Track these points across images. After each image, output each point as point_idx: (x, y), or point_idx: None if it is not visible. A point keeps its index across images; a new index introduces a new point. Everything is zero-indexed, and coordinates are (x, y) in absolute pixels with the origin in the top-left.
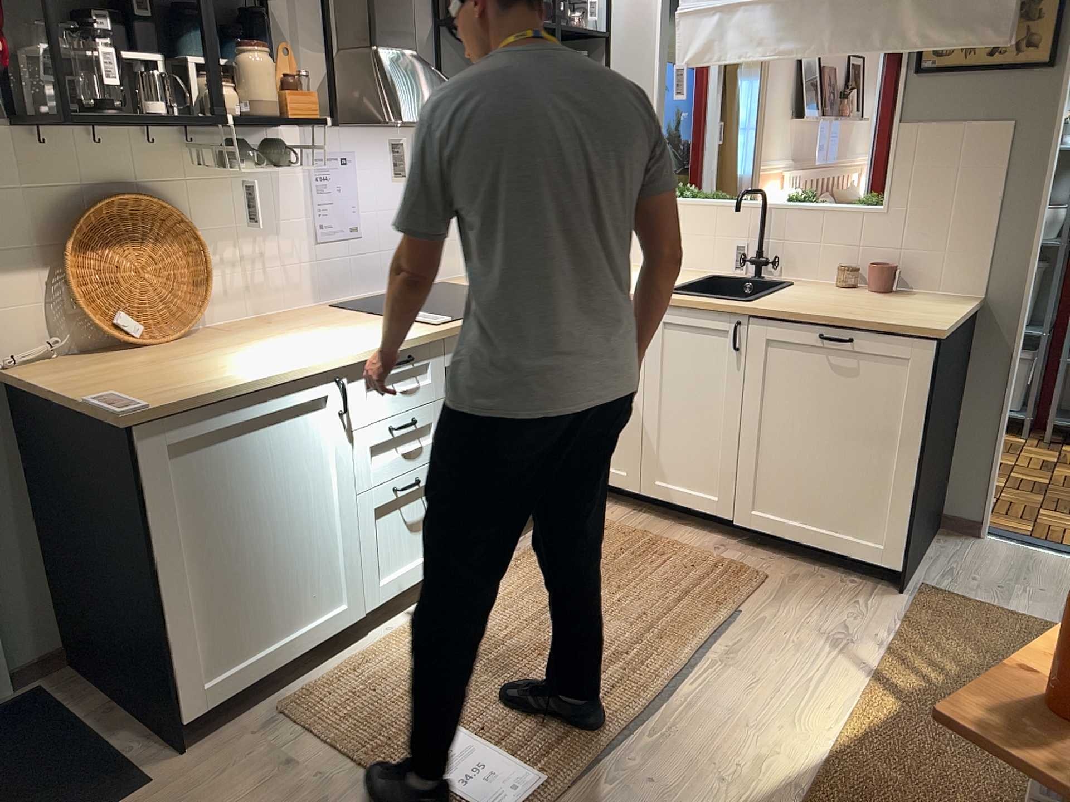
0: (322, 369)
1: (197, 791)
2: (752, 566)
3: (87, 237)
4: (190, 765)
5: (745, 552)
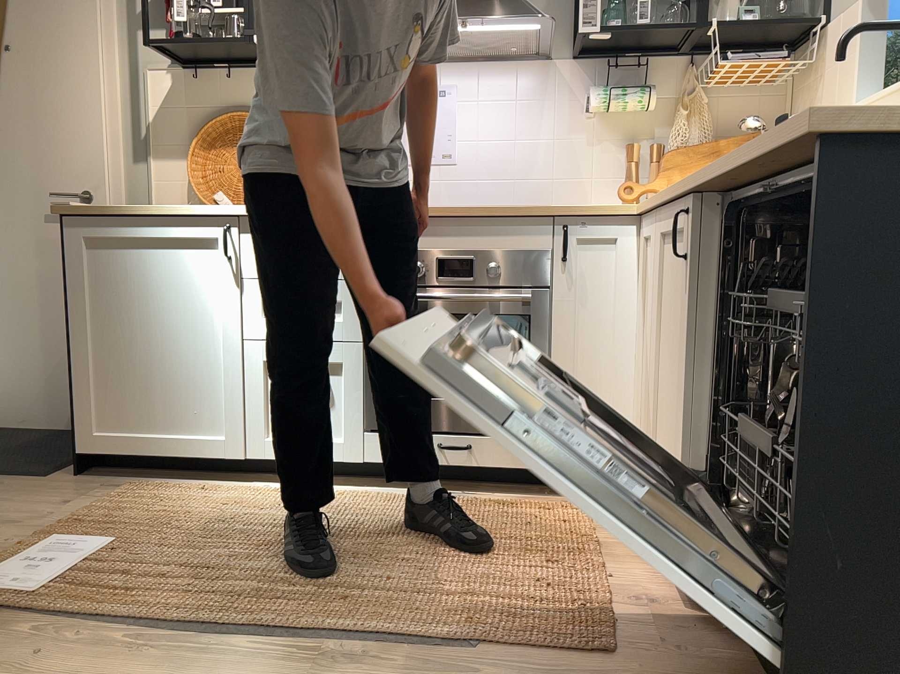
0: (210, 212)
1: (33, 490)
2: (621, 636)
3: (212, 140)
4: (63, 481)
5: (665, 625)
